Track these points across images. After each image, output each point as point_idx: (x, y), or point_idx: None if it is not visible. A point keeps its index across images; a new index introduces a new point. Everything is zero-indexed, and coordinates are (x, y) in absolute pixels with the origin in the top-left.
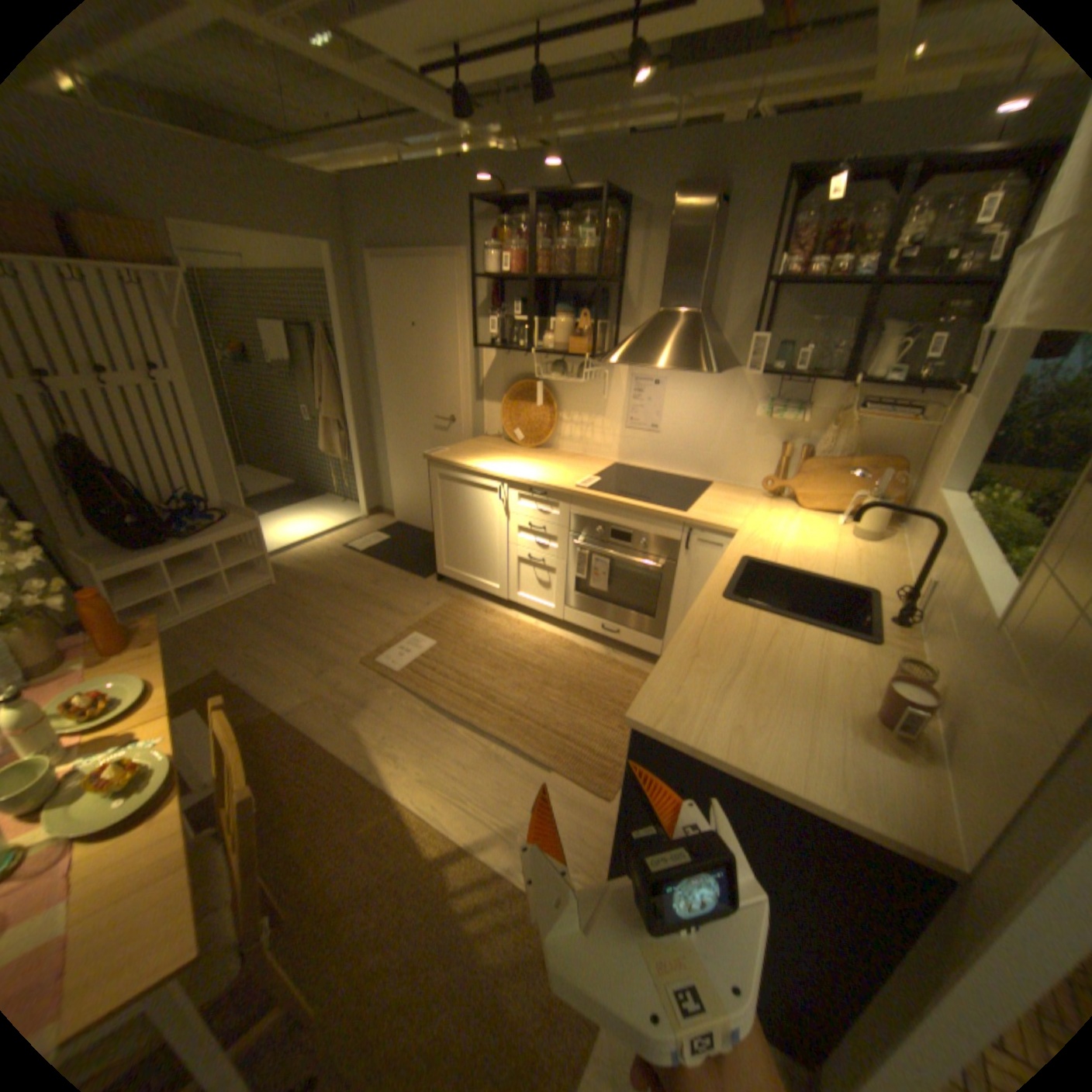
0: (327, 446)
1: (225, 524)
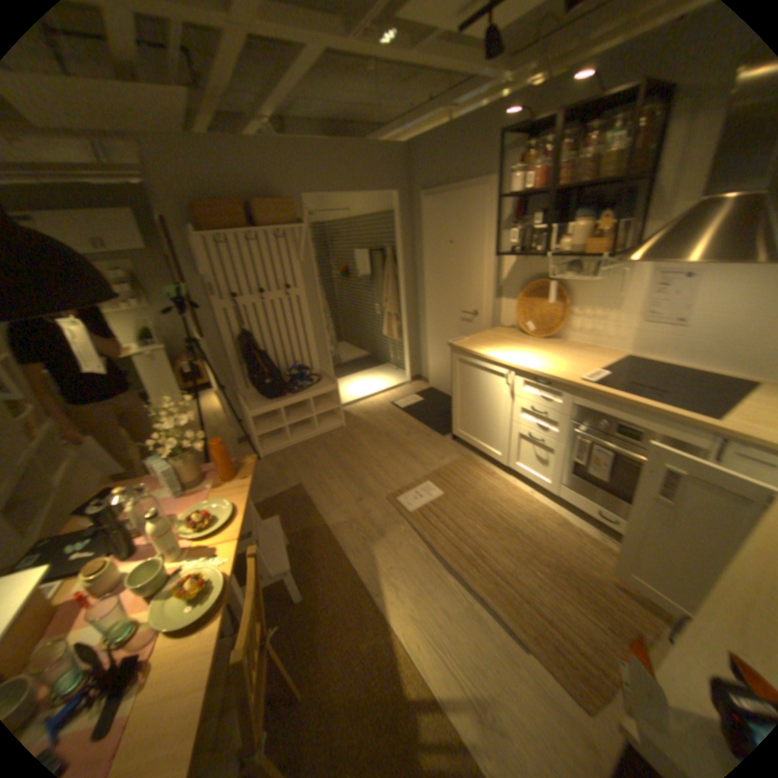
0: (390, 331)
1: (320, 385)
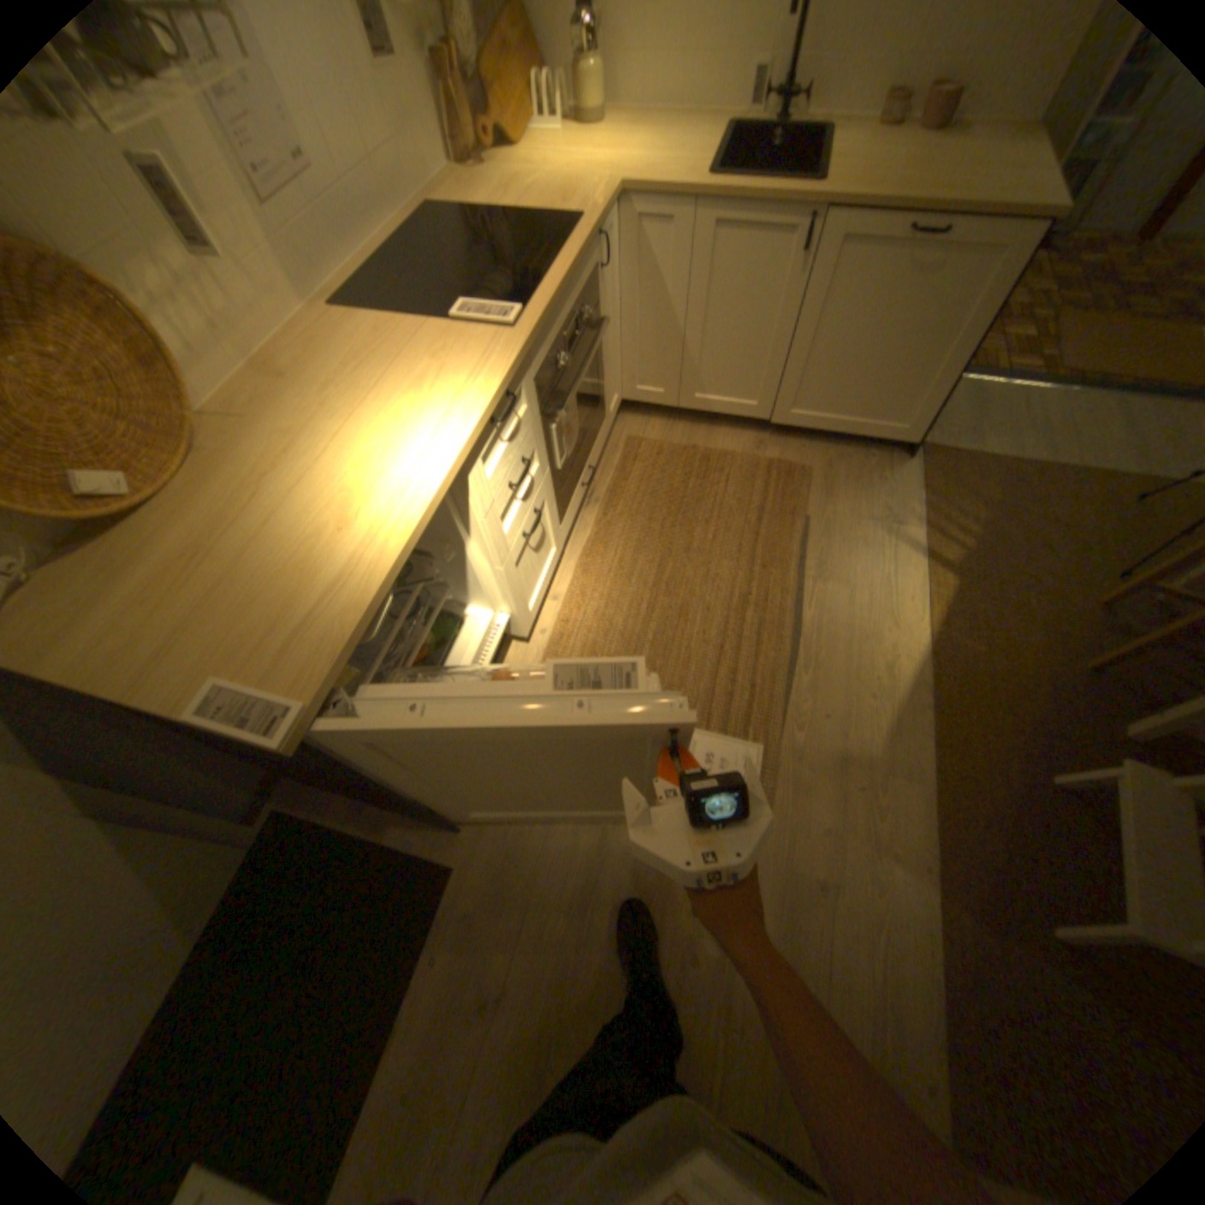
0: None
1: None
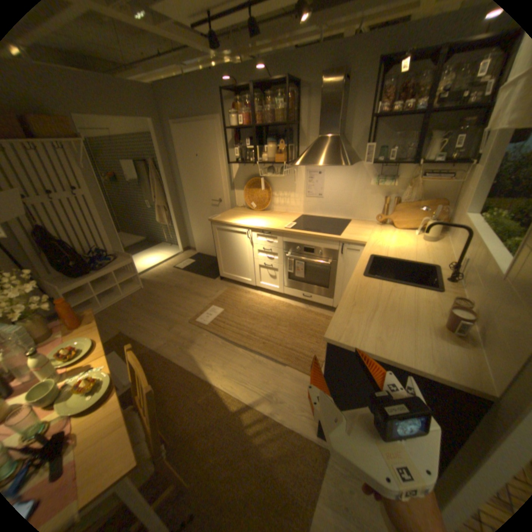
0: (160, 219)
1: (116, 261)
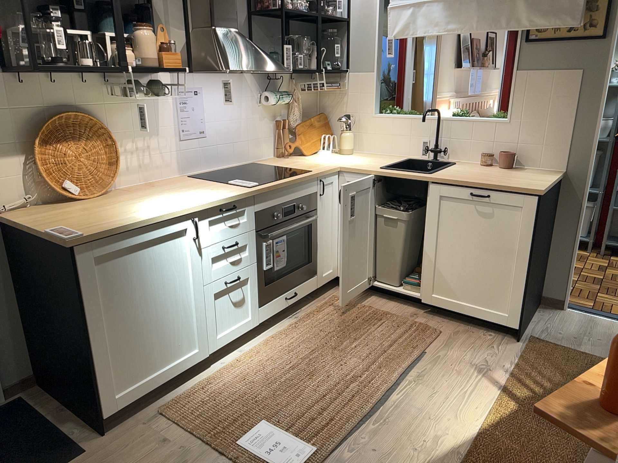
0: None
1: None
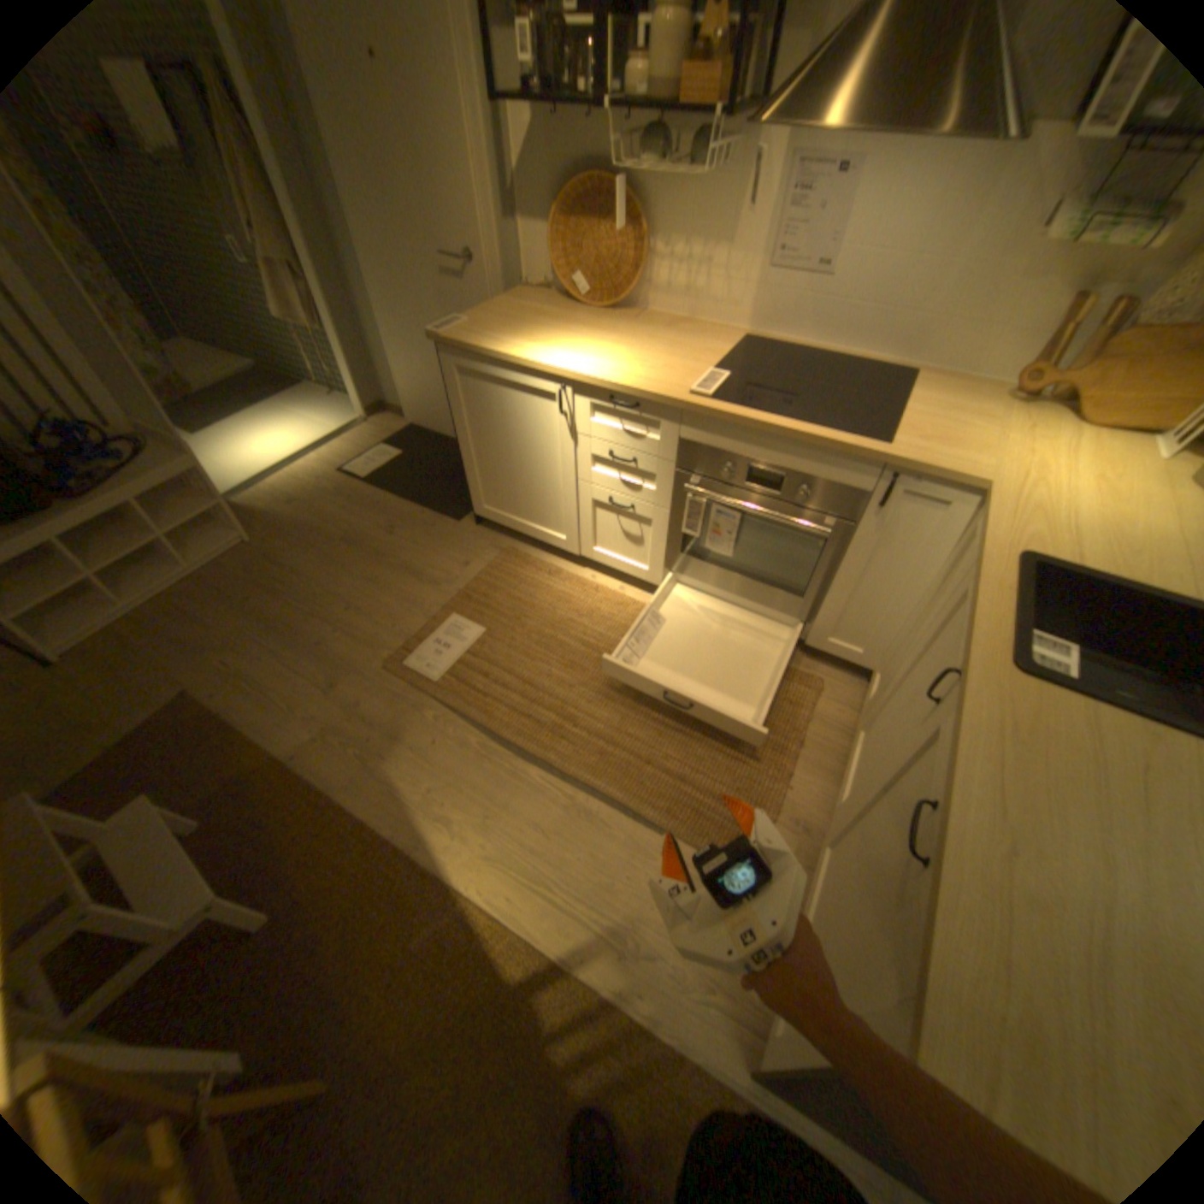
0: (285, 306)
1: (142, 465)
